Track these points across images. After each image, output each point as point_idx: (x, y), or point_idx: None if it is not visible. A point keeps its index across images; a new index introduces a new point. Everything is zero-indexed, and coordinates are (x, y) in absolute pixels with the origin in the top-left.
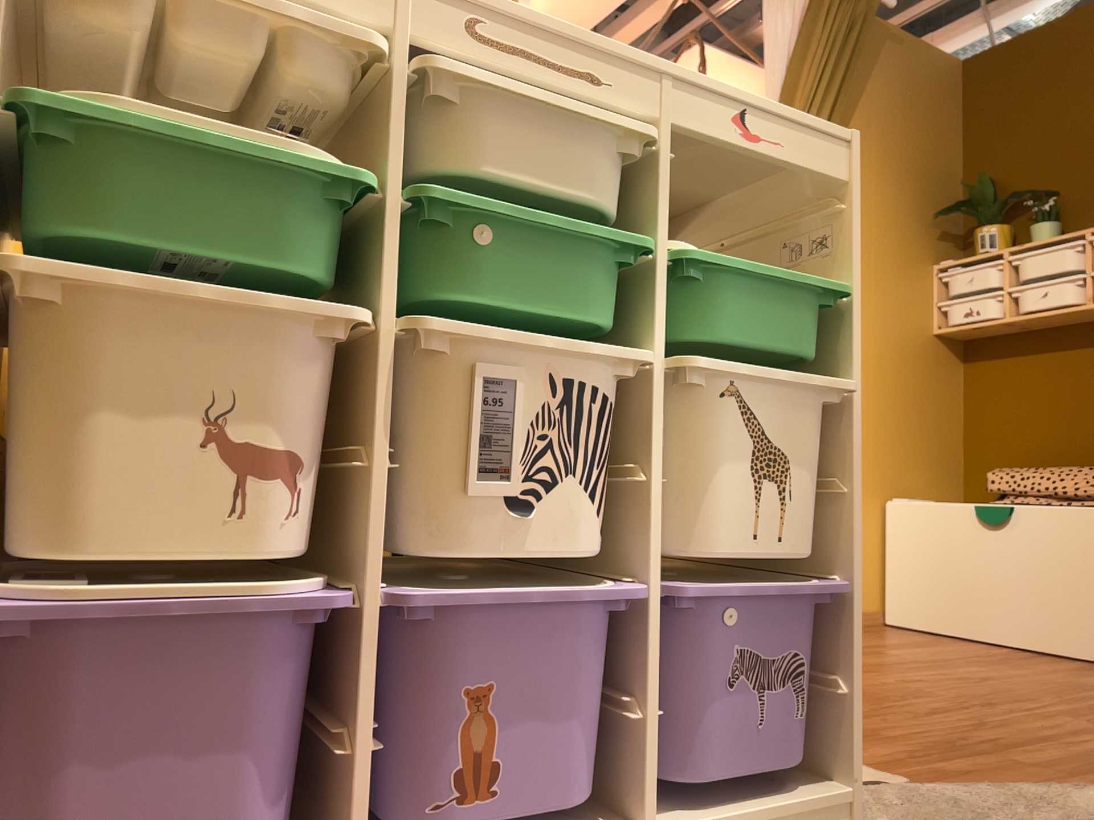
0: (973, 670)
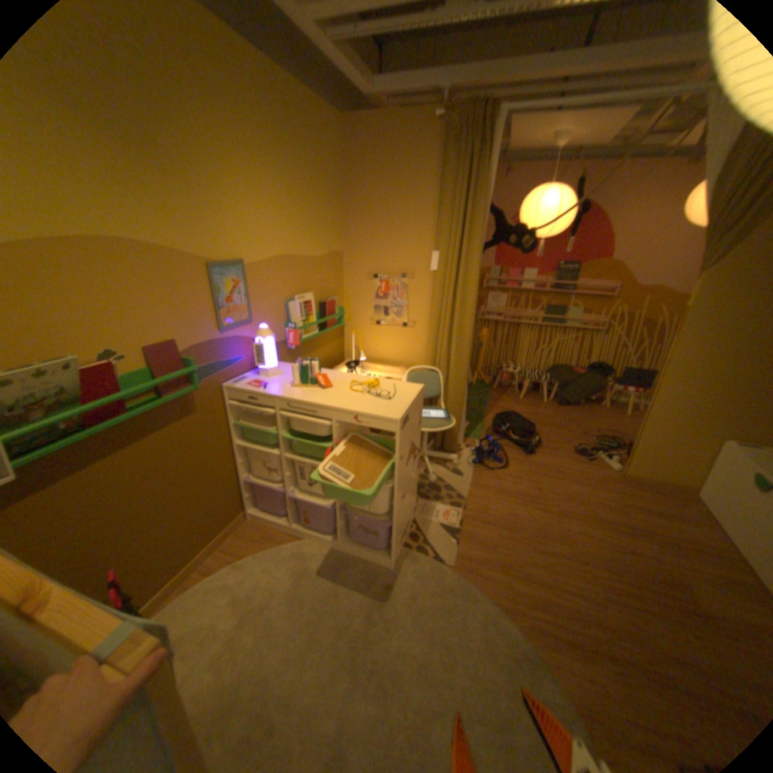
0: (641, 551)
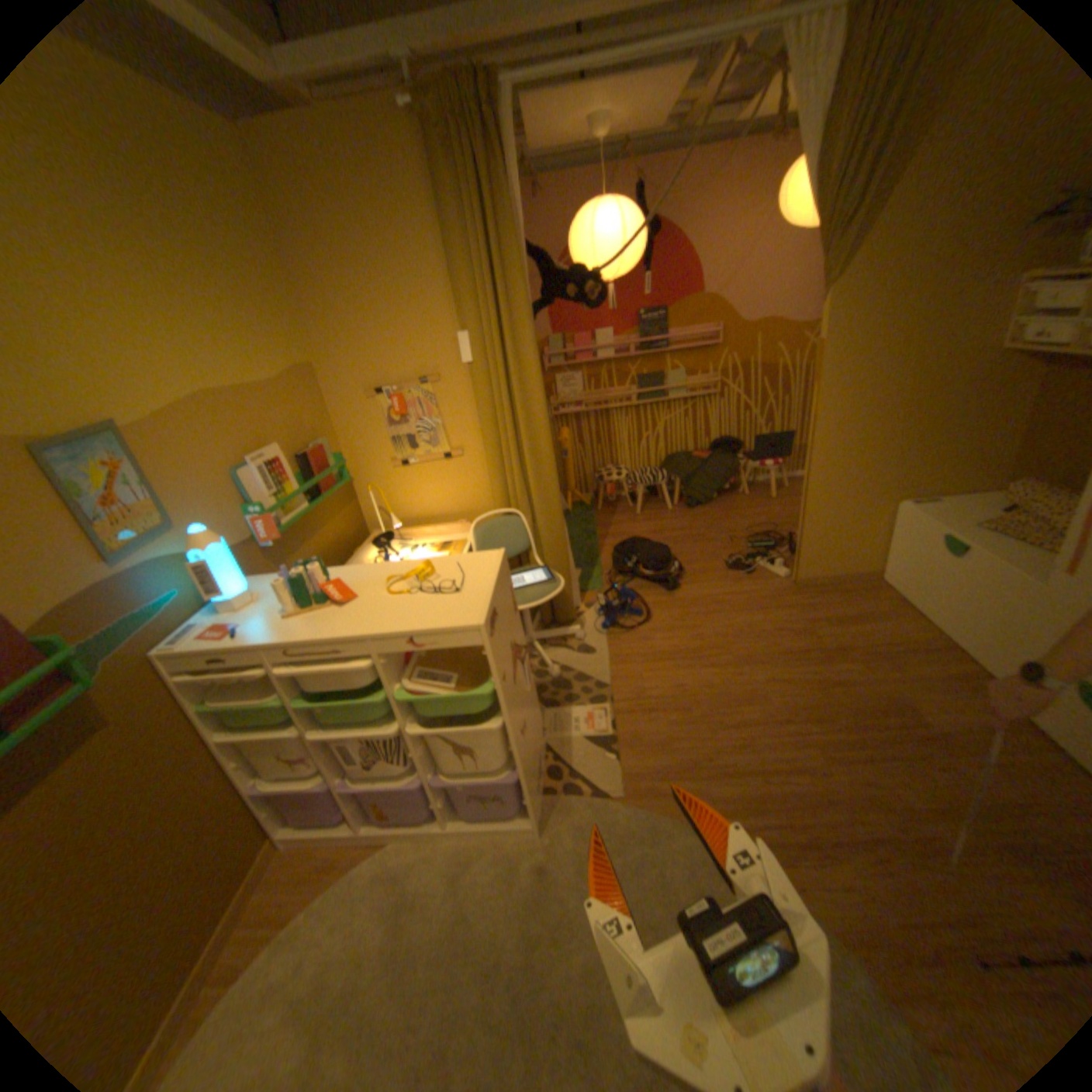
0: (846, 677)
